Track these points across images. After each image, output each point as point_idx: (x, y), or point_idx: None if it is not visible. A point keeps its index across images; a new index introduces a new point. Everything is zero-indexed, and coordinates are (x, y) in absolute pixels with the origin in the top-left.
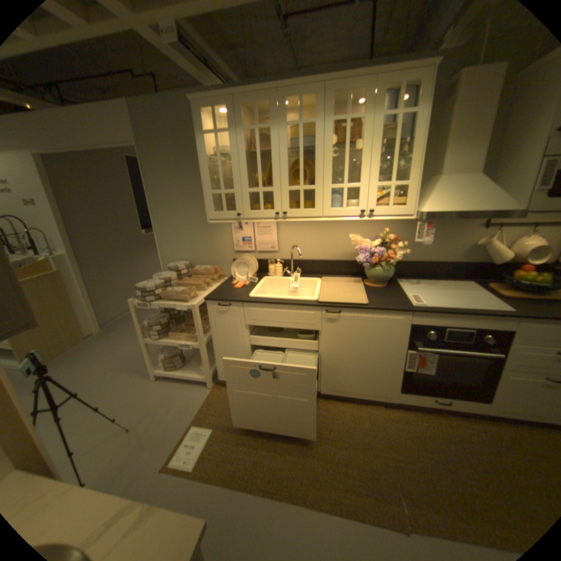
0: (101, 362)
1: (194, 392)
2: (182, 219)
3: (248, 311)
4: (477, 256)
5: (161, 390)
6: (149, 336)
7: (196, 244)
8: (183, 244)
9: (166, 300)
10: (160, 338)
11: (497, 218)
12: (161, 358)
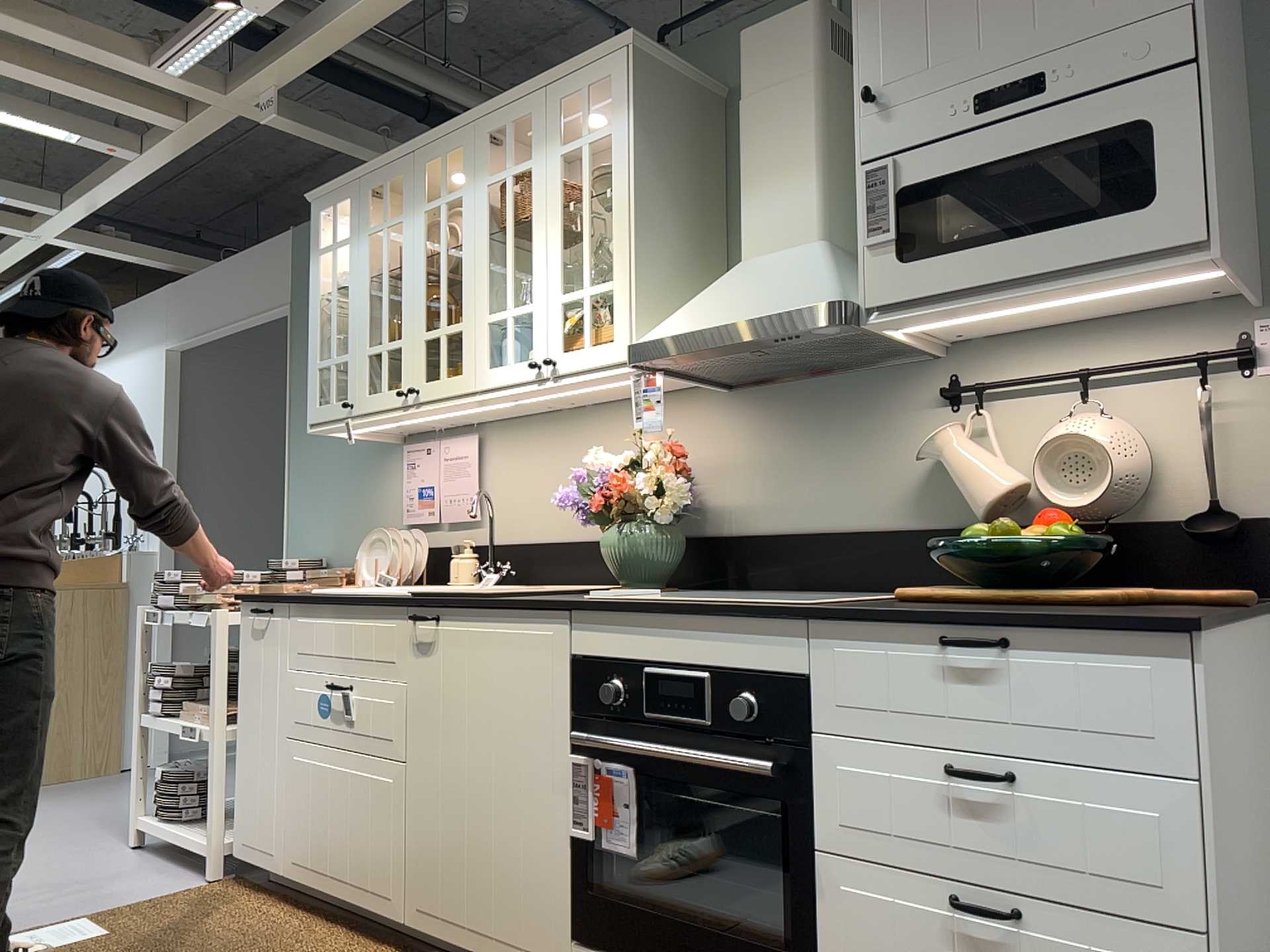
0: (98, 803)
1: (175, 878)
2: (332, 452)
3: (294, 626)
4: (947, 504)
5: (124, 862)
6: (151, 703)
7: (345, 512)
8: (326, 513)
9: (194, 607)
10: (170, 715)
11: (971, 371)
12: (159, 773)
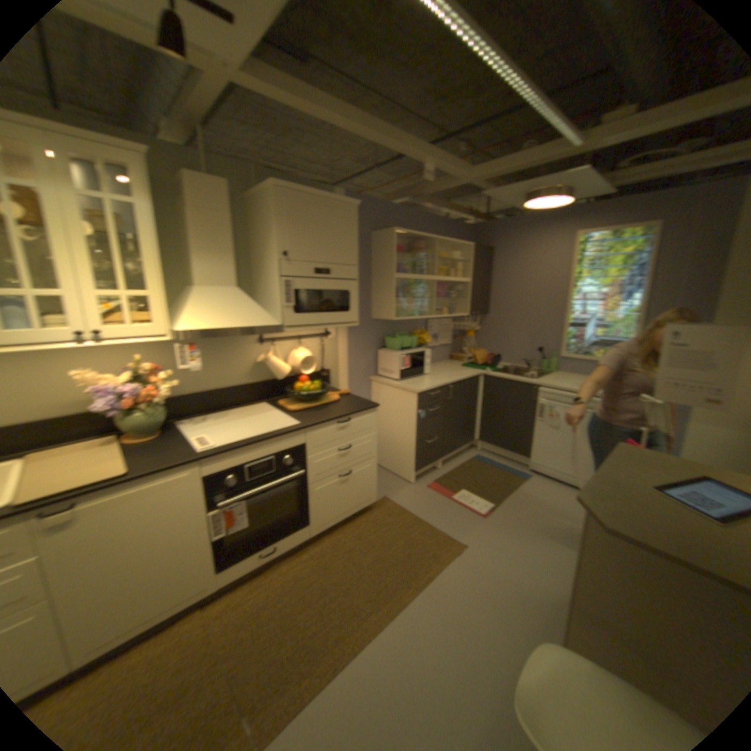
0: None
1: None
2: None
3: None
4: (259, 374)
5: None
6: None
7: None
8: None
9: None
10: None
11: (265, 333)
12: None
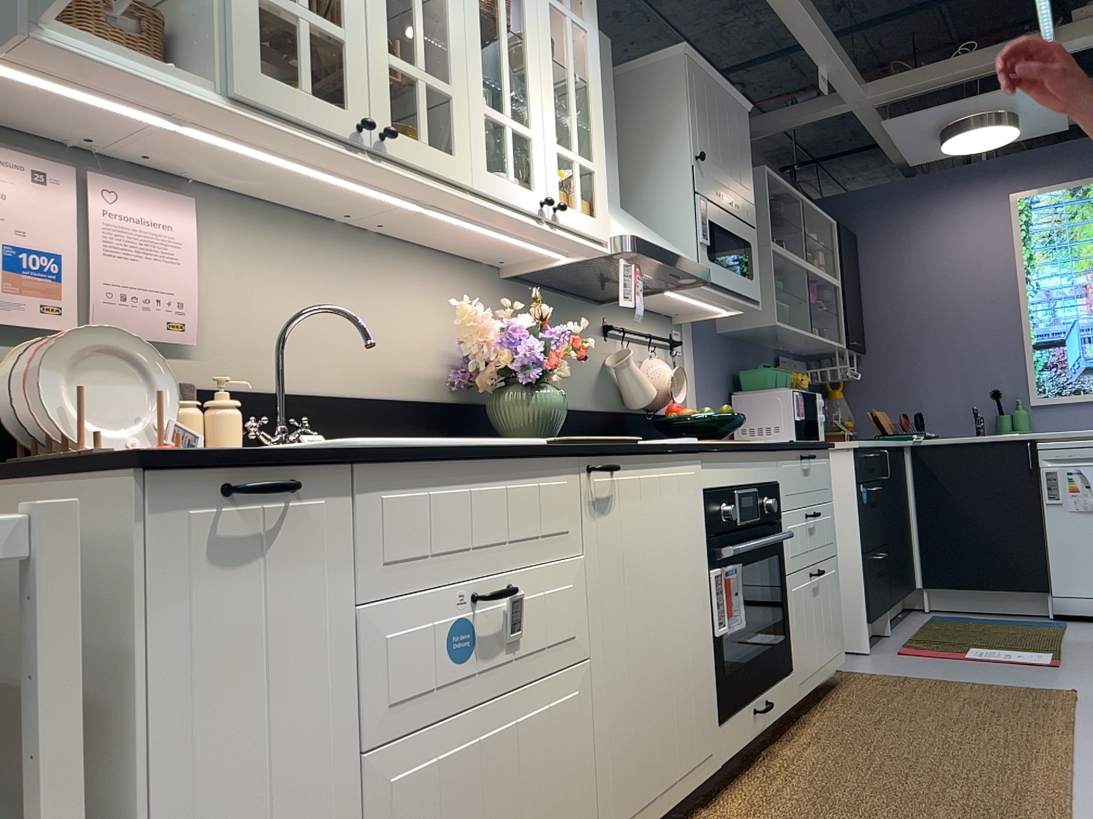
0: None
1: None
2: None
3: (367, 512)
4: (608, 397)
5: None
6: None
7: None
8: None
9: None
10: None
11: (613, 319)
12: None
